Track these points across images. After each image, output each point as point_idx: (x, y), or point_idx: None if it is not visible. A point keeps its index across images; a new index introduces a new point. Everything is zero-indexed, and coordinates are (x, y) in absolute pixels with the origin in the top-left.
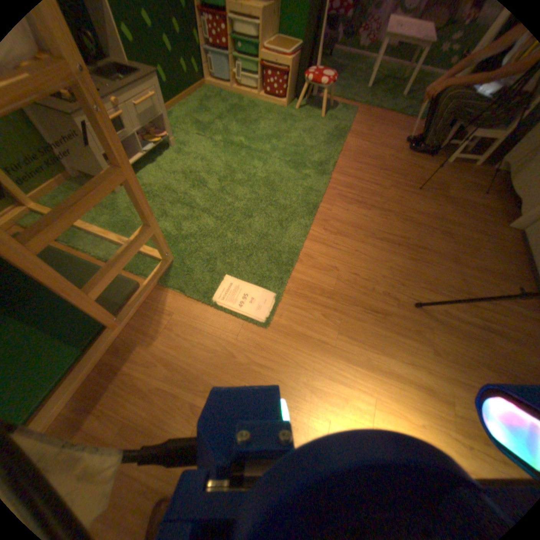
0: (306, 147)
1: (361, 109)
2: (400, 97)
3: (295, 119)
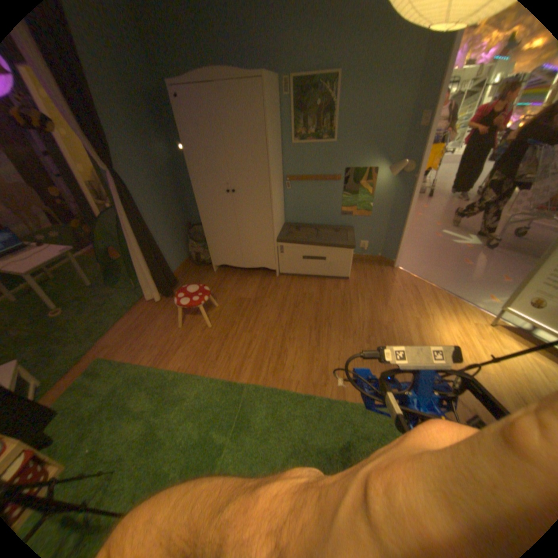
0: (190, 413)
1: (99, 352)
2: (83, 312)
3: (114, 439)
